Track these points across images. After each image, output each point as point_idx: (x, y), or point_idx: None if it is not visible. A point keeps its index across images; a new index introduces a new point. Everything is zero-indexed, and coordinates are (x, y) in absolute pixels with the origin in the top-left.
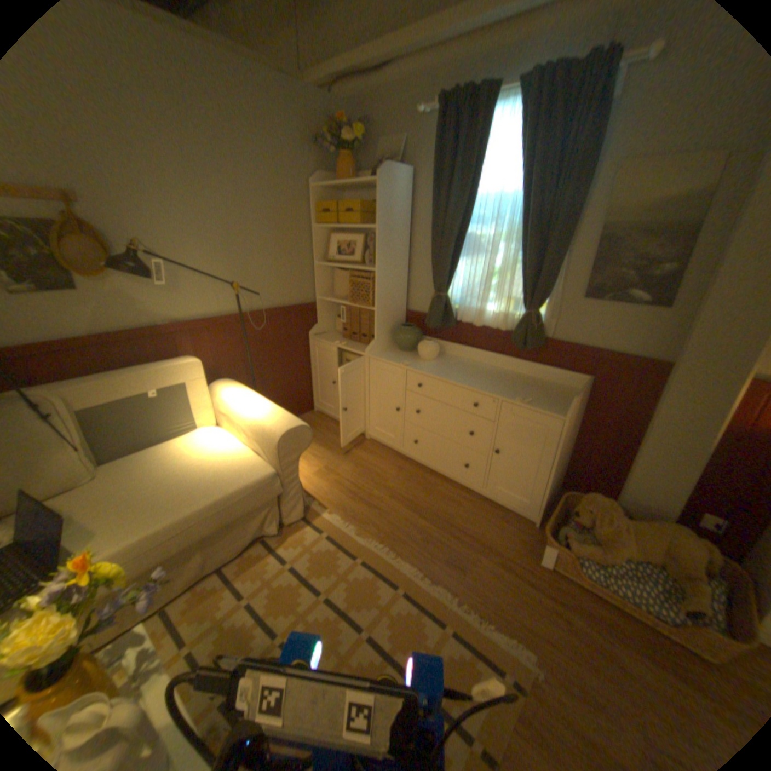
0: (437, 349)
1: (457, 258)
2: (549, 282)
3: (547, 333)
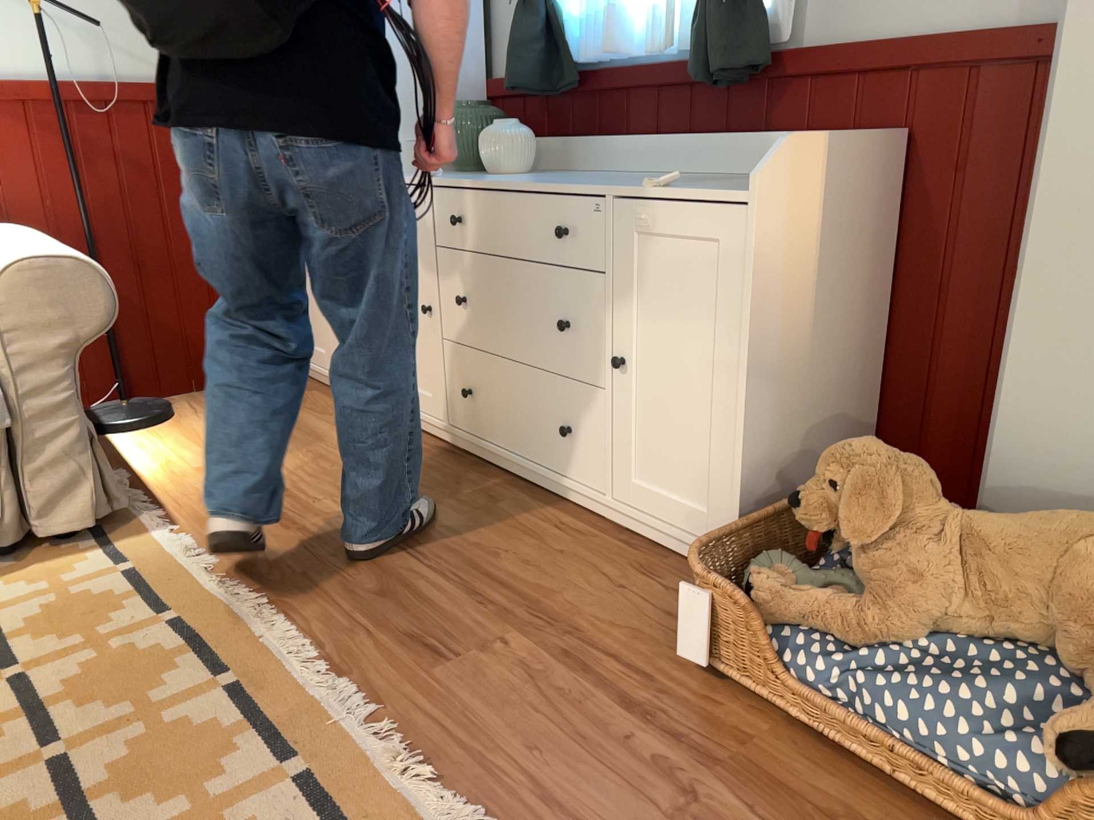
0: (522, 141)
1: None
2: None
3: (778, 38)
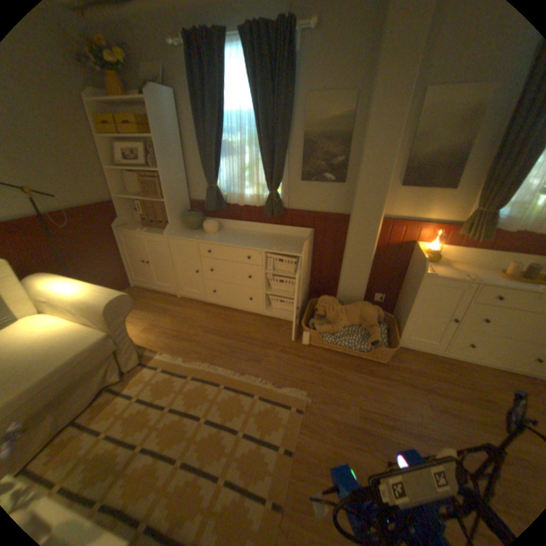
0: (217, 225)
1: (219, 159)
2: (280, 172)
3: (284, 206)
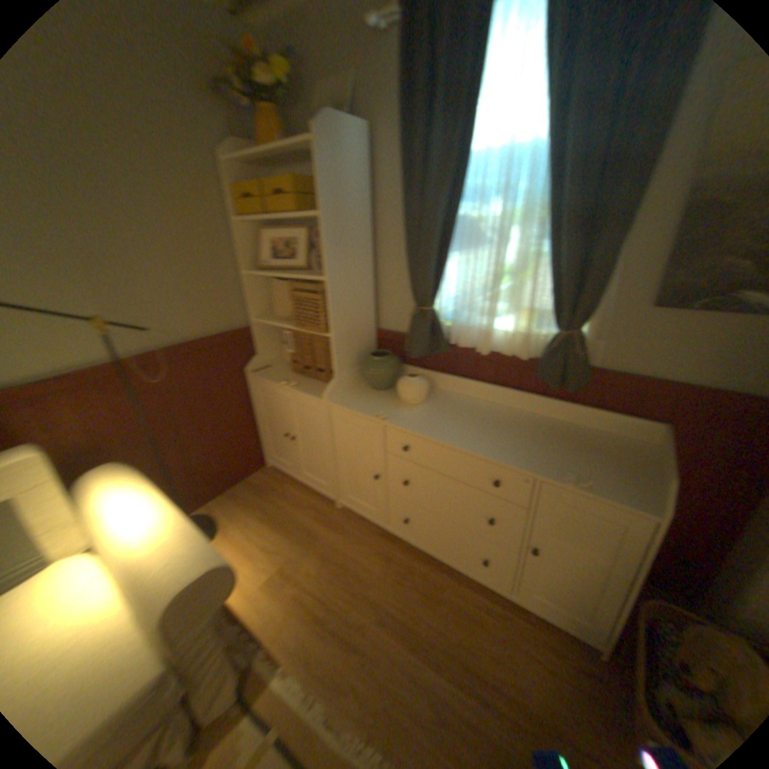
0: (425, 387)
1: (444, 253)
2: (601, 285)
3: (591, 361)
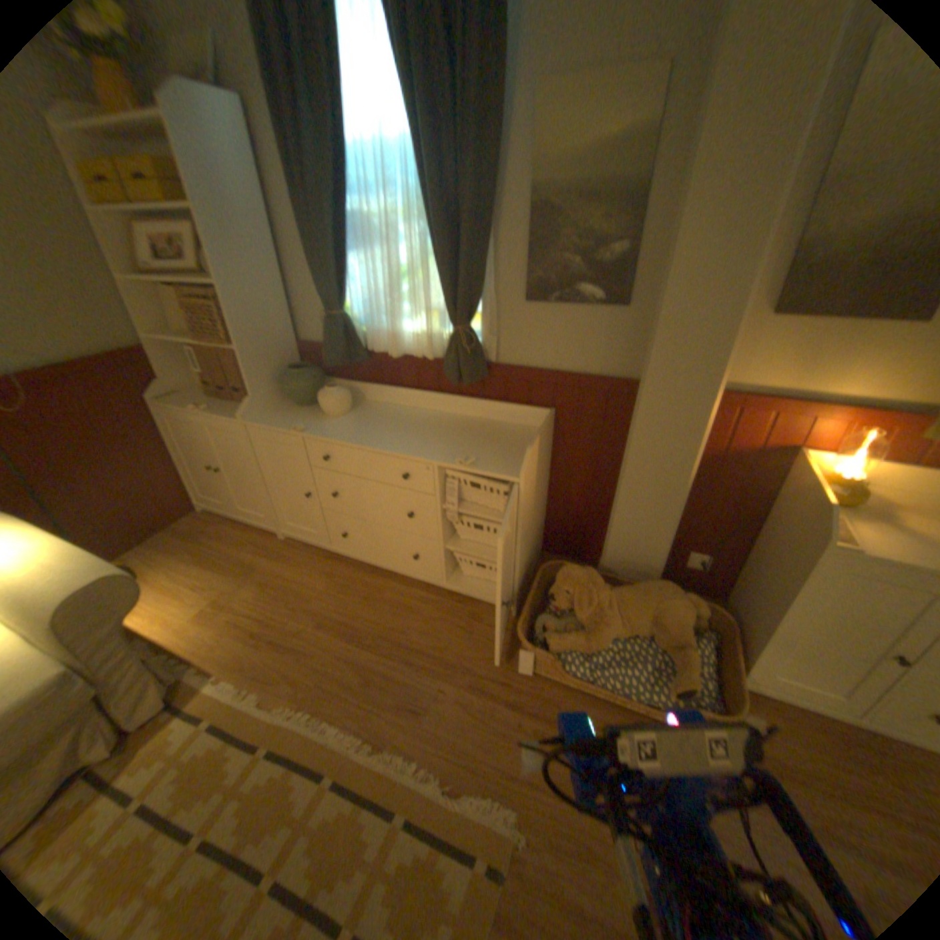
0: (346, 397)
1: (344, 252)
2: (475, 282)
3: (489, 357)
